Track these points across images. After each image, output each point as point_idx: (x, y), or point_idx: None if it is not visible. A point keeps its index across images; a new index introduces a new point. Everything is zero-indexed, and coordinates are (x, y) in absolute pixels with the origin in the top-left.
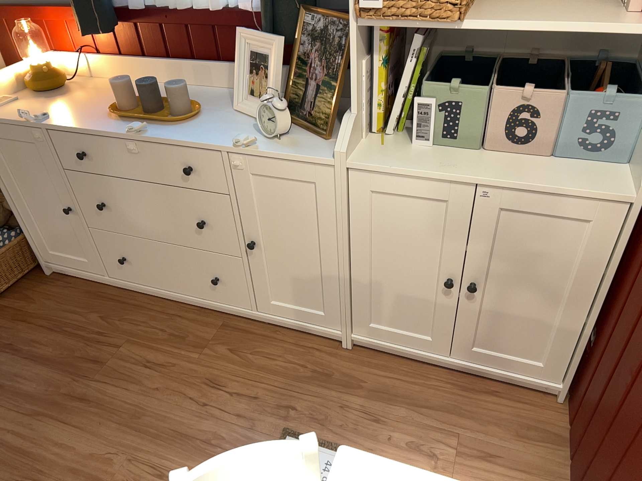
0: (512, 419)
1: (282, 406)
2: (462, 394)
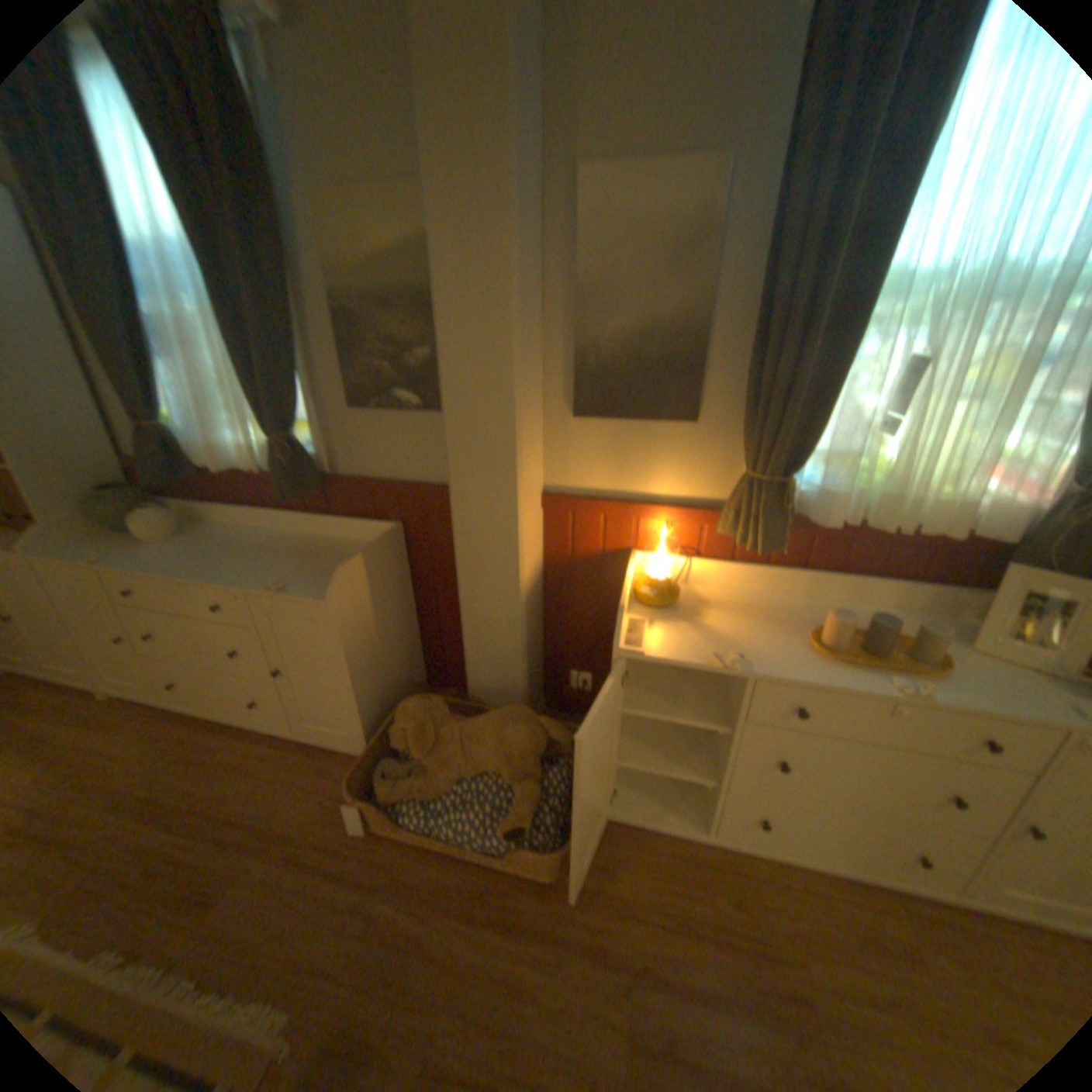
0: None
1: None
2: None
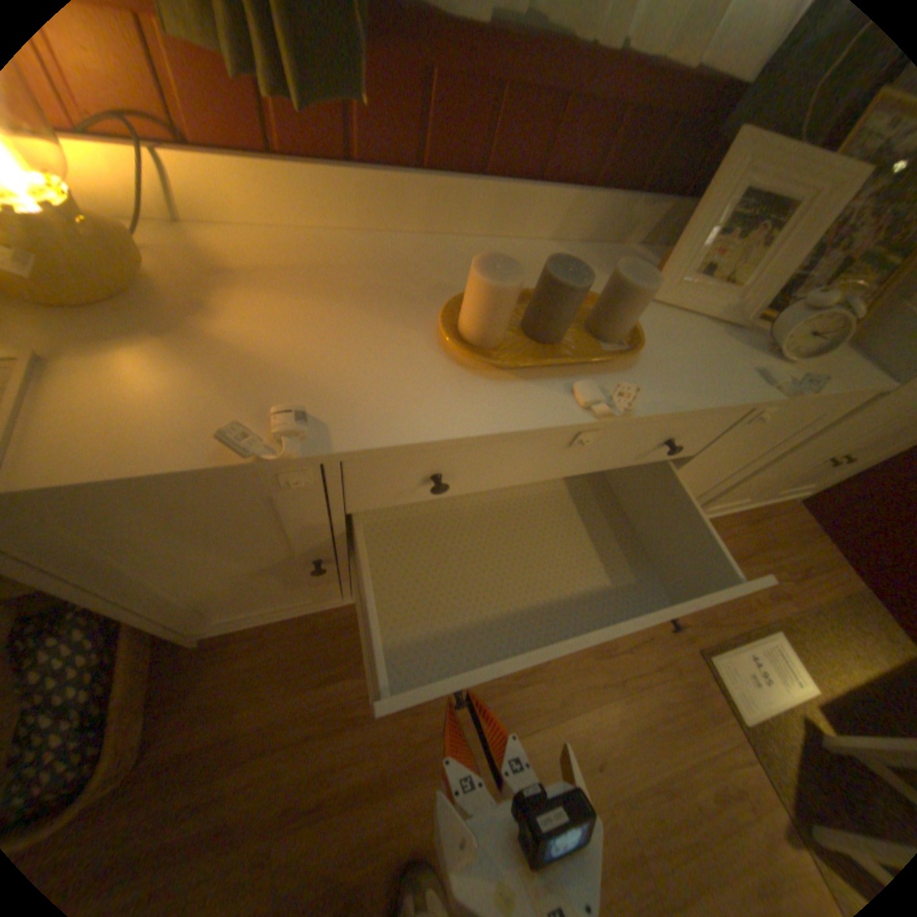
0: (794, 535)
1: (679, 636)
2: (758, 532)
